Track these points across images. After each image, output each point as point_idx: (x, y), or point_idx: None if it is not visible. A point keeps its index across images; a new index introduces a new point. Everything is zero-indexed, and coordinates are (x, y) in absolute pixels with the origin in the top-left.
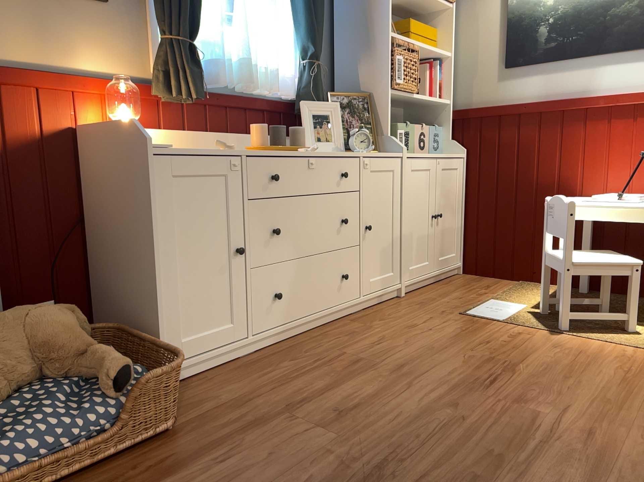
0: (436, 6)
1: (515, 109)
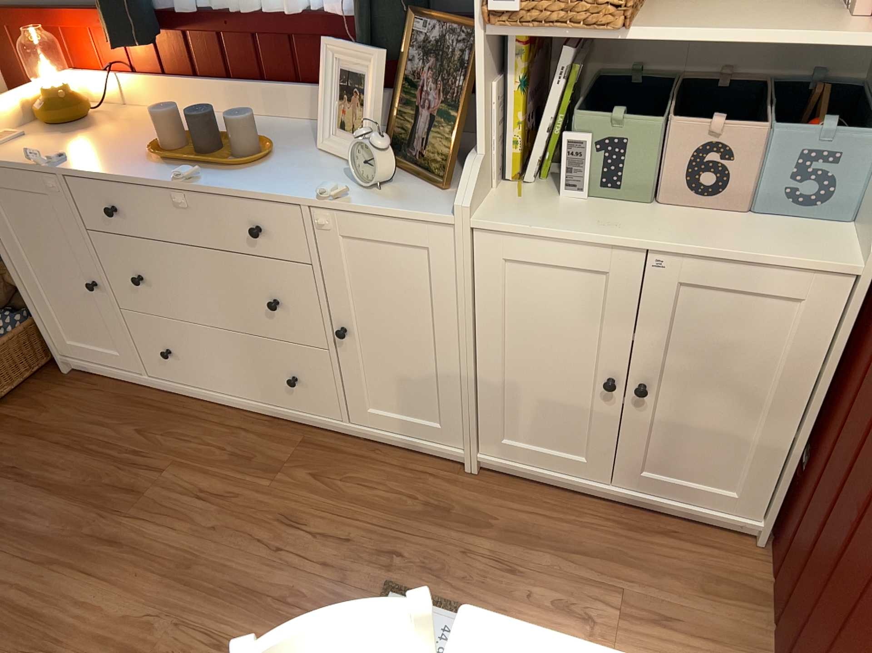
0: None
1: None
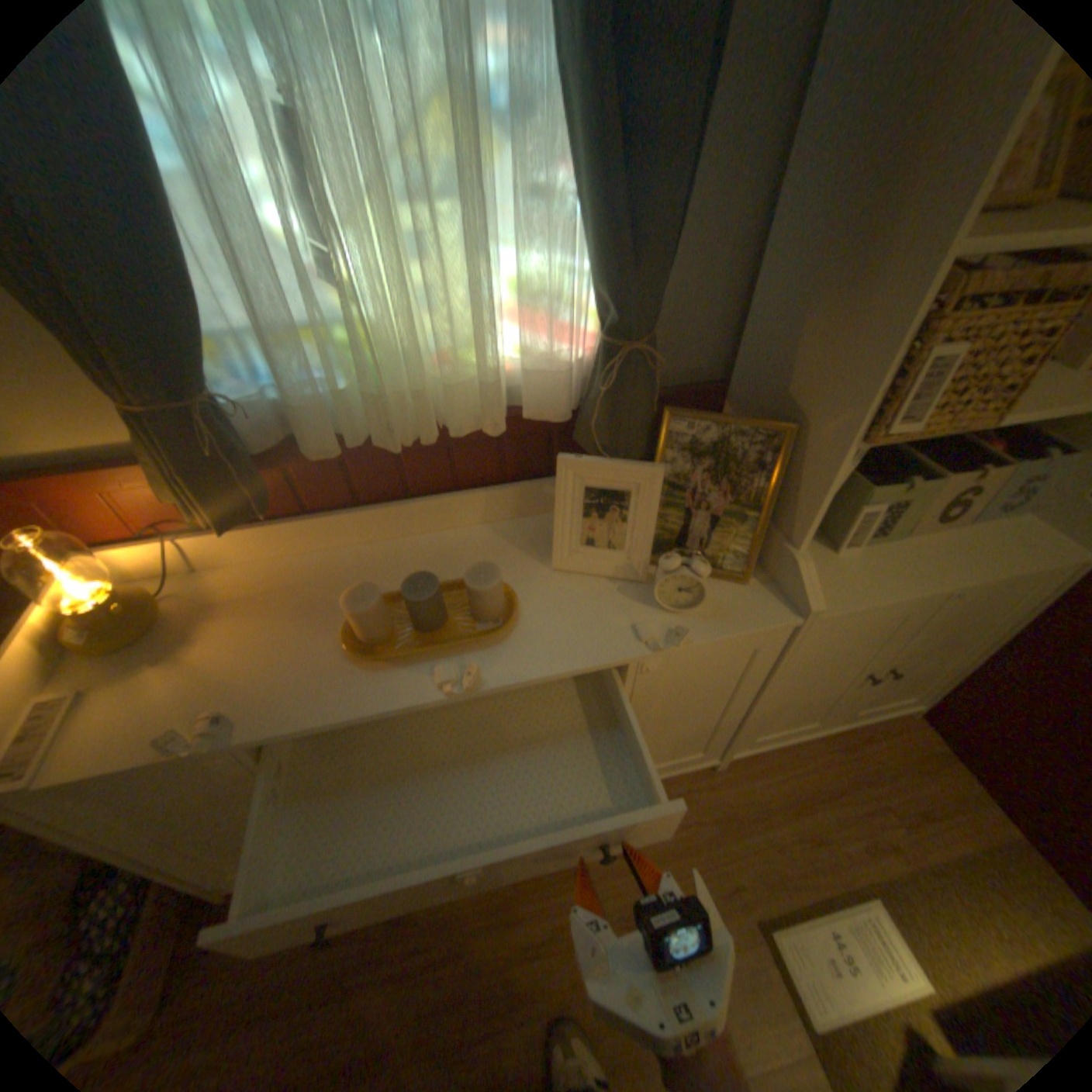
0: None
1: None
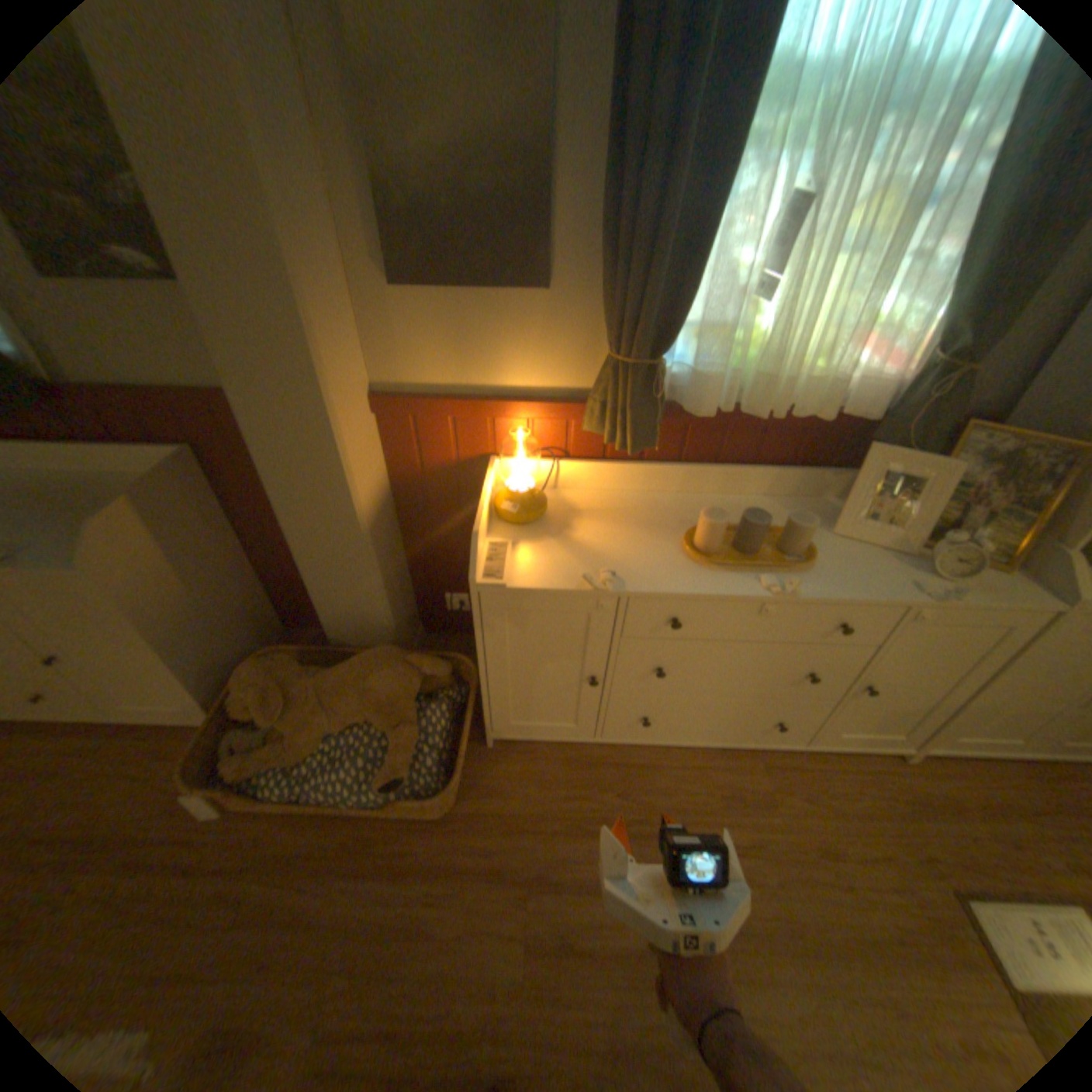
0: None
1: None
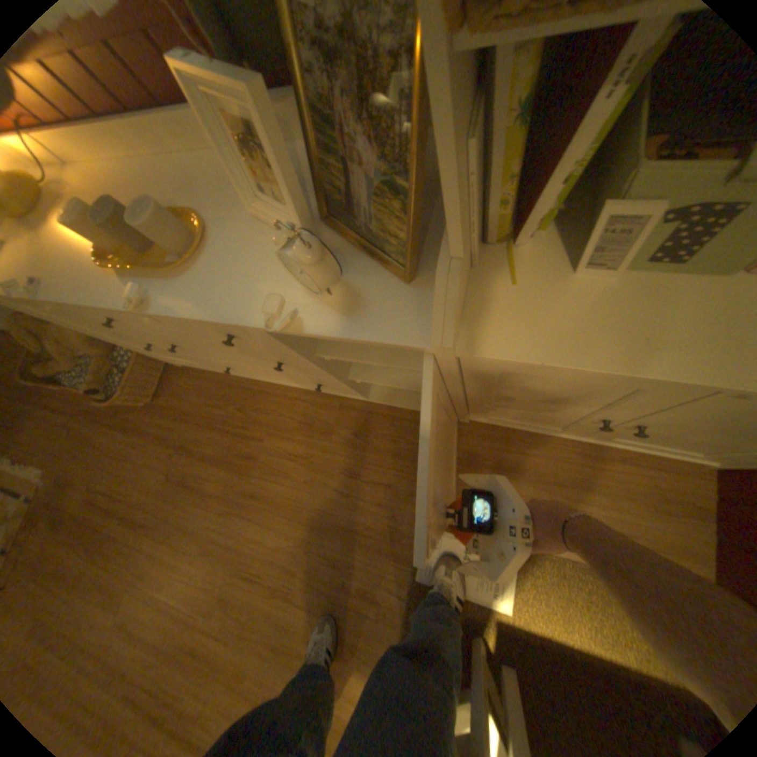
0: None
1: None
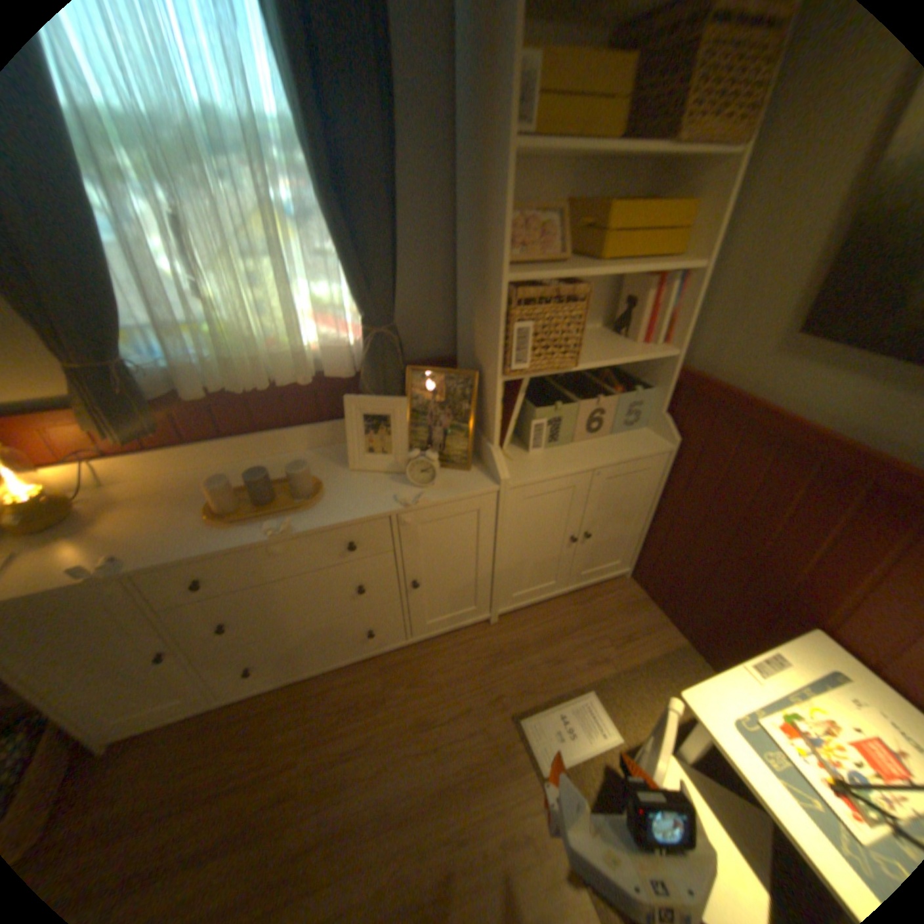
0: (701, 153)
1: (783, 425)
